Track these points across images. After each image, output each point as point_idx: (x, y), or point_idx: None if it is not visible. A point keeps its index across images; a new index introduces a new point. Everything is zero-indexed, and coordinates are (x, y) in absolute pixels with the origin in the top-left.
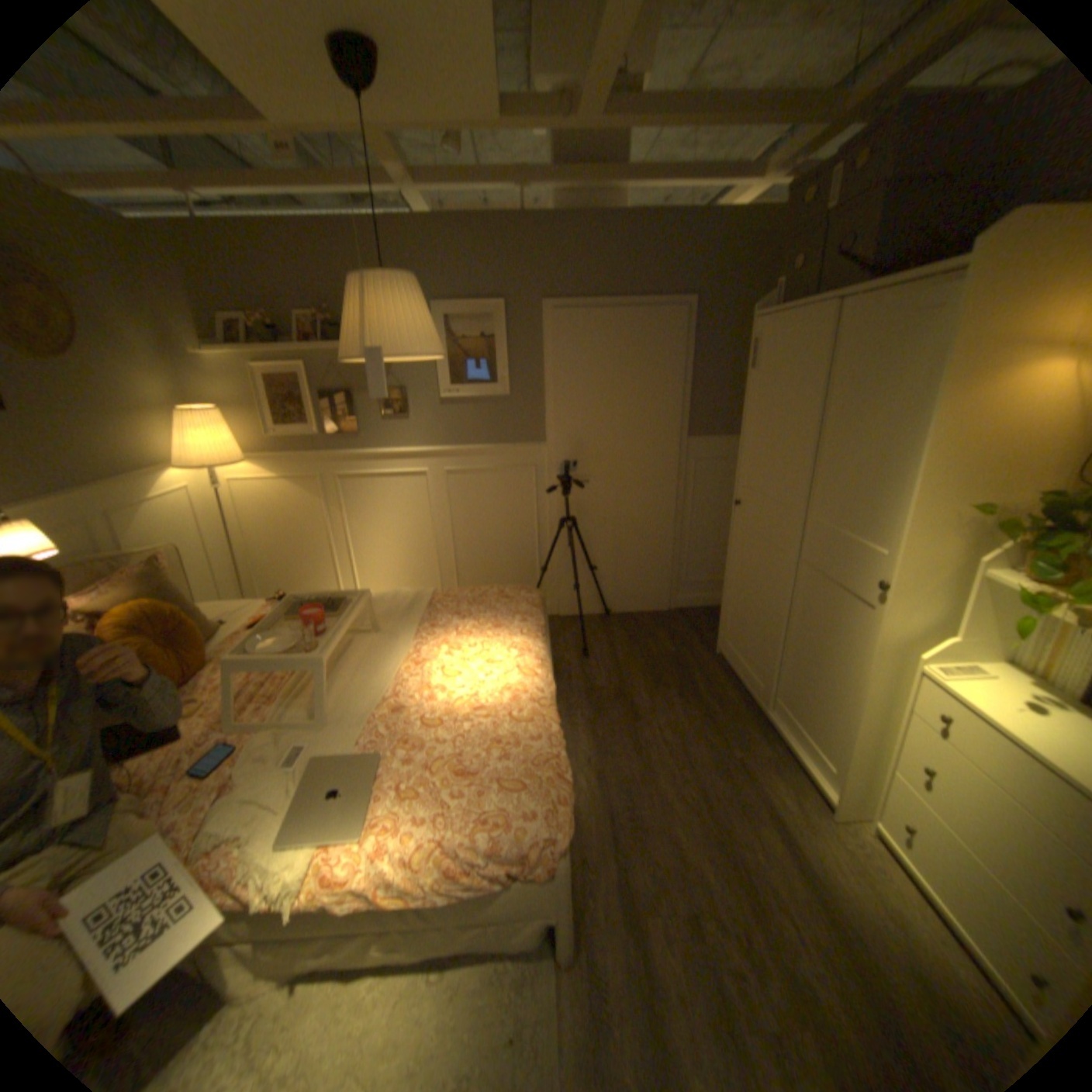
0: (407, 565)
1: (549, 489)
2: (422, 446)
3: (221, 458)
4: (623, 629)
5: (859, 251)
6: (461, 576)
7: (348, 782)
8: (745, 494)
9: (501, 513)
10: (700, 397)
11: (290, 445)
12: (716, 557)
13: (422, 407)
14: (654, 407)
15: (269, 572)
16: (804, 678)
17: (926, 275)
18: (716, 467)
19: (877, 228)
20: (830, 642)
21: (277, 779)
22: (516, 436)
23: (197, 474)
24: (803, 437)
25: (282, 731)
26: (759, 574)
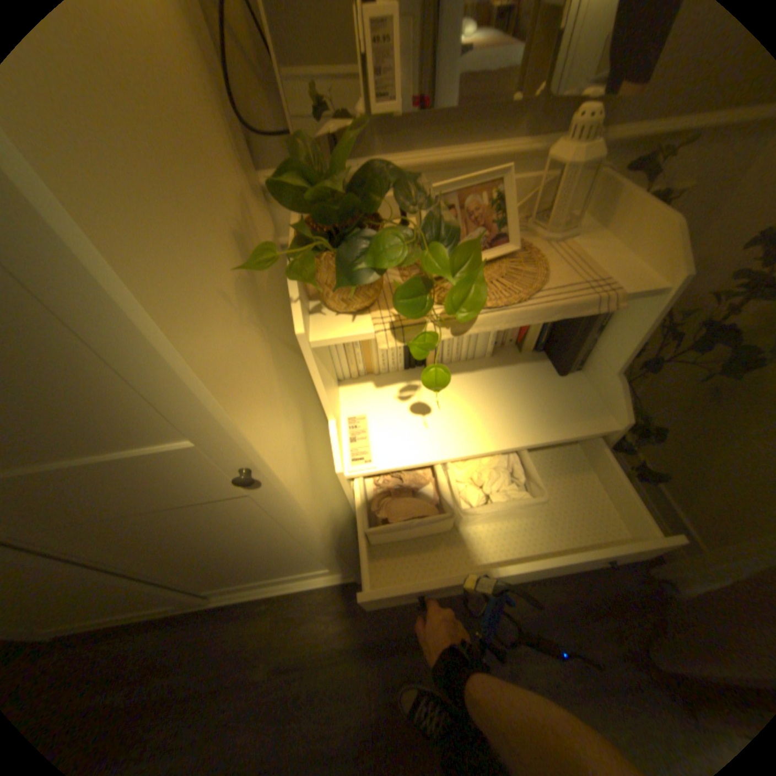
0: None
1: None
2: None
3: None
4: None
5: None
6: None
7: None
8: None
9: None
10: None
11: None
12: None
13: None
14: None
15: None
16: (209, 574)
17: None
18: None
19: None
20: (206, 546)
21: None
22: None
23: None
24: None
25: None
26: None
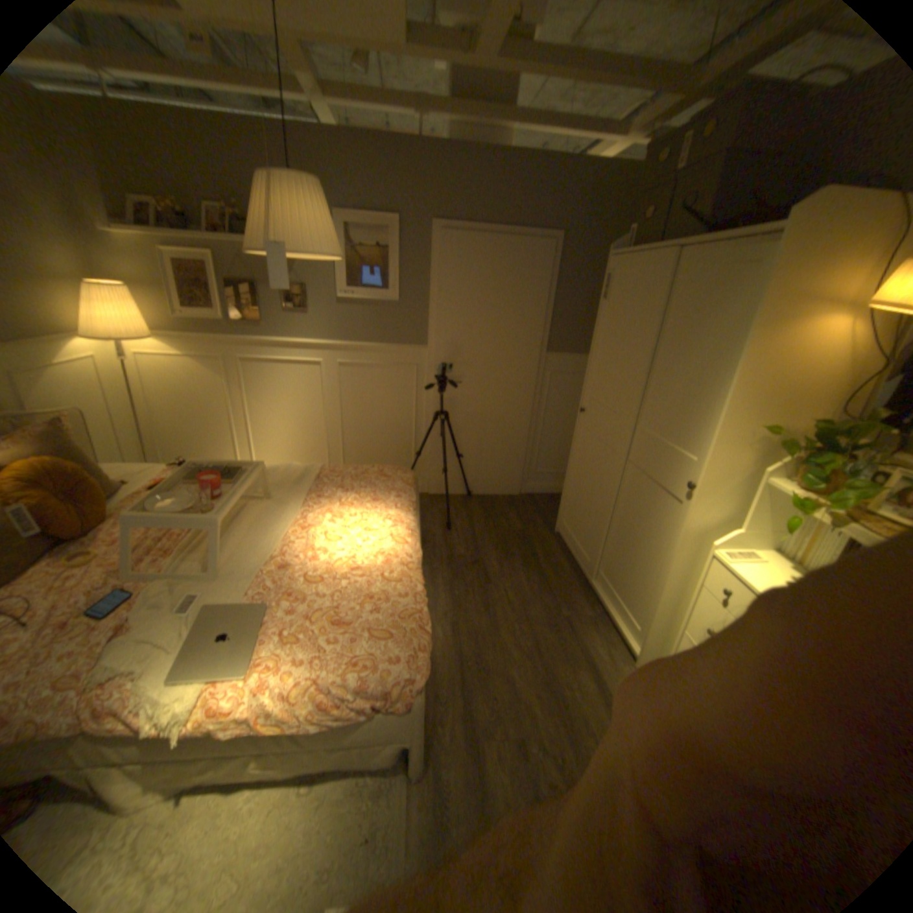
0: (300, 443)
1: (429, 387)
2: (319, 340)
3: (129, 333)
4: (482, 508)
5: (700, 208)
6: (348, 456)
7: (237, 628)
8: (590, 404)
9: (386, 404)
10: (560, 319)
11: (196, 327)
12: (562, 454)
13: (321, 305)
14: (522, 325)
15: (173, 441)
16: (623, 556)
17: (752, 234)
18: (568, 380)
19: (716, 191)
20: (646, 528)
21: (170, 624)
22: (403, 339)
23: (105, 346)
24: (641, 360)
25: (178, 582)
26: (595, 470)
